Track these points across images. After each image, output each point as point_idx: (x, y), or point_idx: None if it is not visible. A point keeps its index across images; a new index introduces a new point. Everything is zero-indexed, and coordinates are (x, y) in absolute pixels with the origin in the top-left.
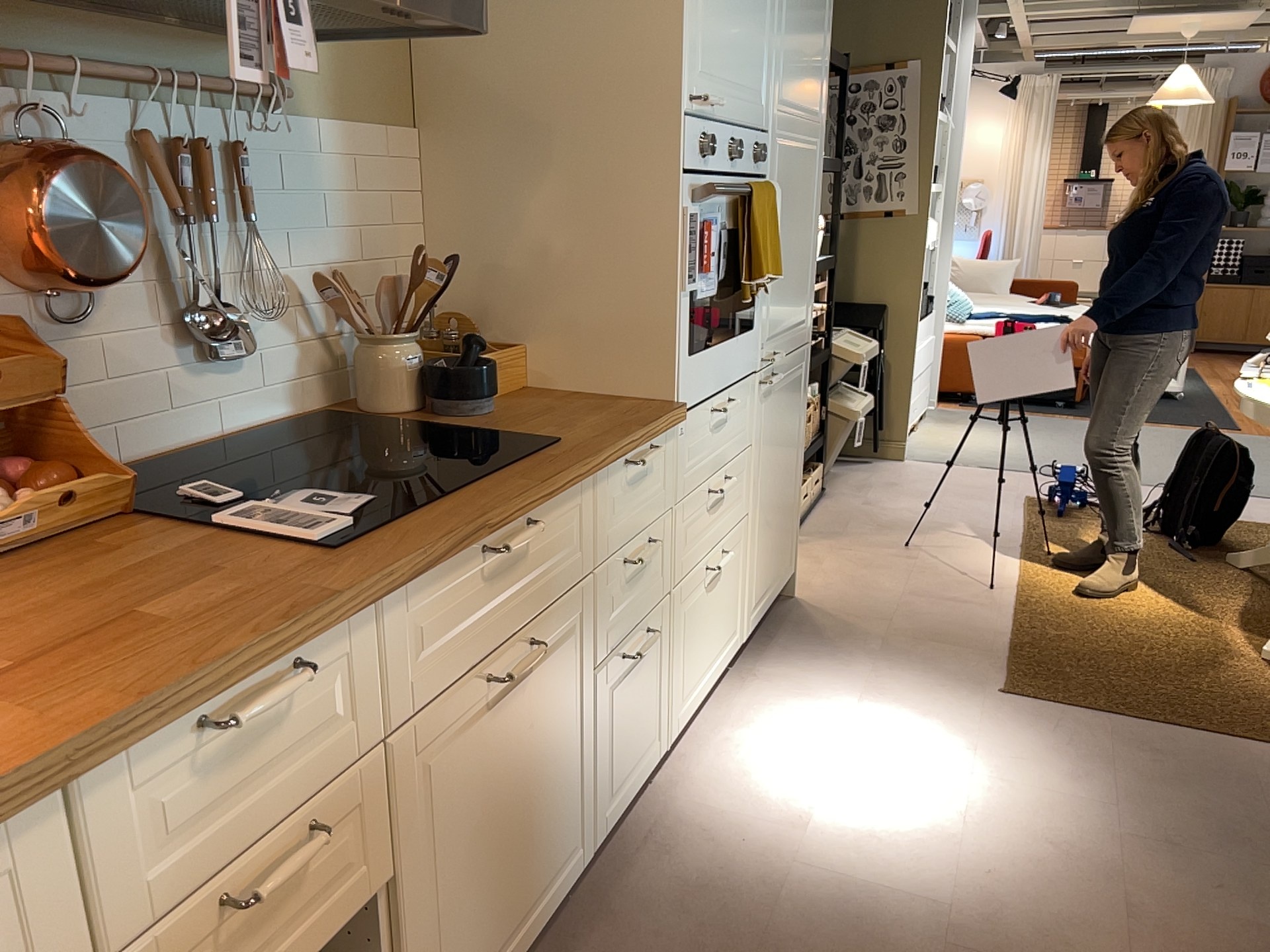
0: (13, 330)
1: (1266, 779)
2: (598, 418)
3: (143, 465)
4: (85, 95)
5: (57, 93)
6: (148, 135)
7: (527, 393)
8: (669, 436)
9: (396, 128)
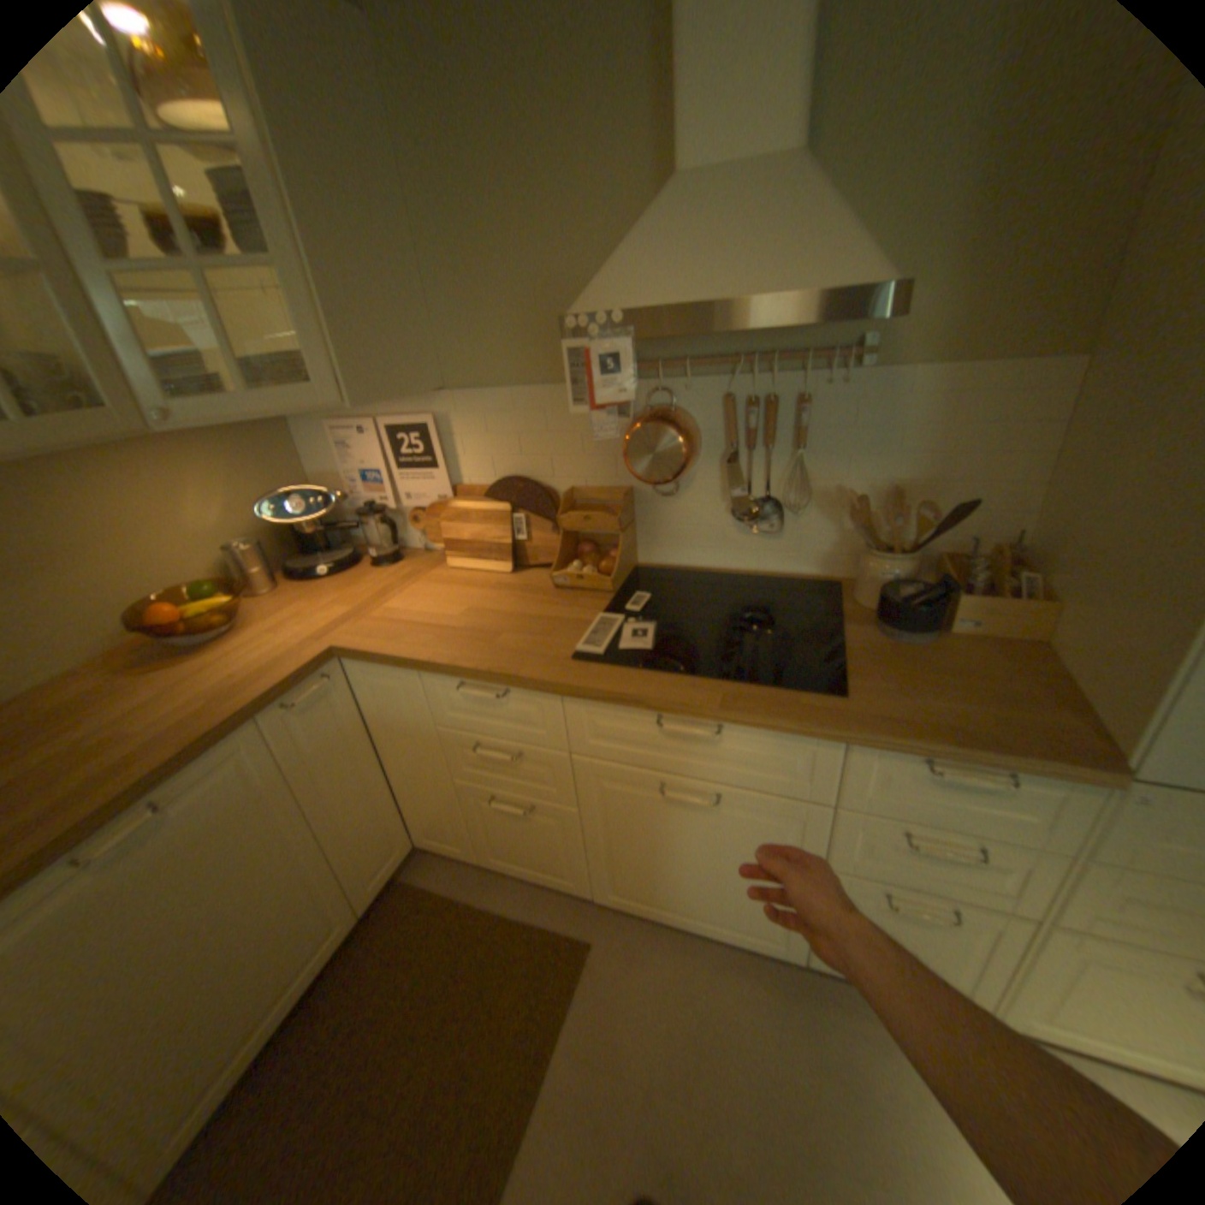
0: (628, 496)
1: None
2: (963, 708)
3: (699, 570)
4: (699, 375)
5: (681, 376)
6: (735, 393)
7: (1020, 648)
8: (1086, 786)
9: (1041, 355)
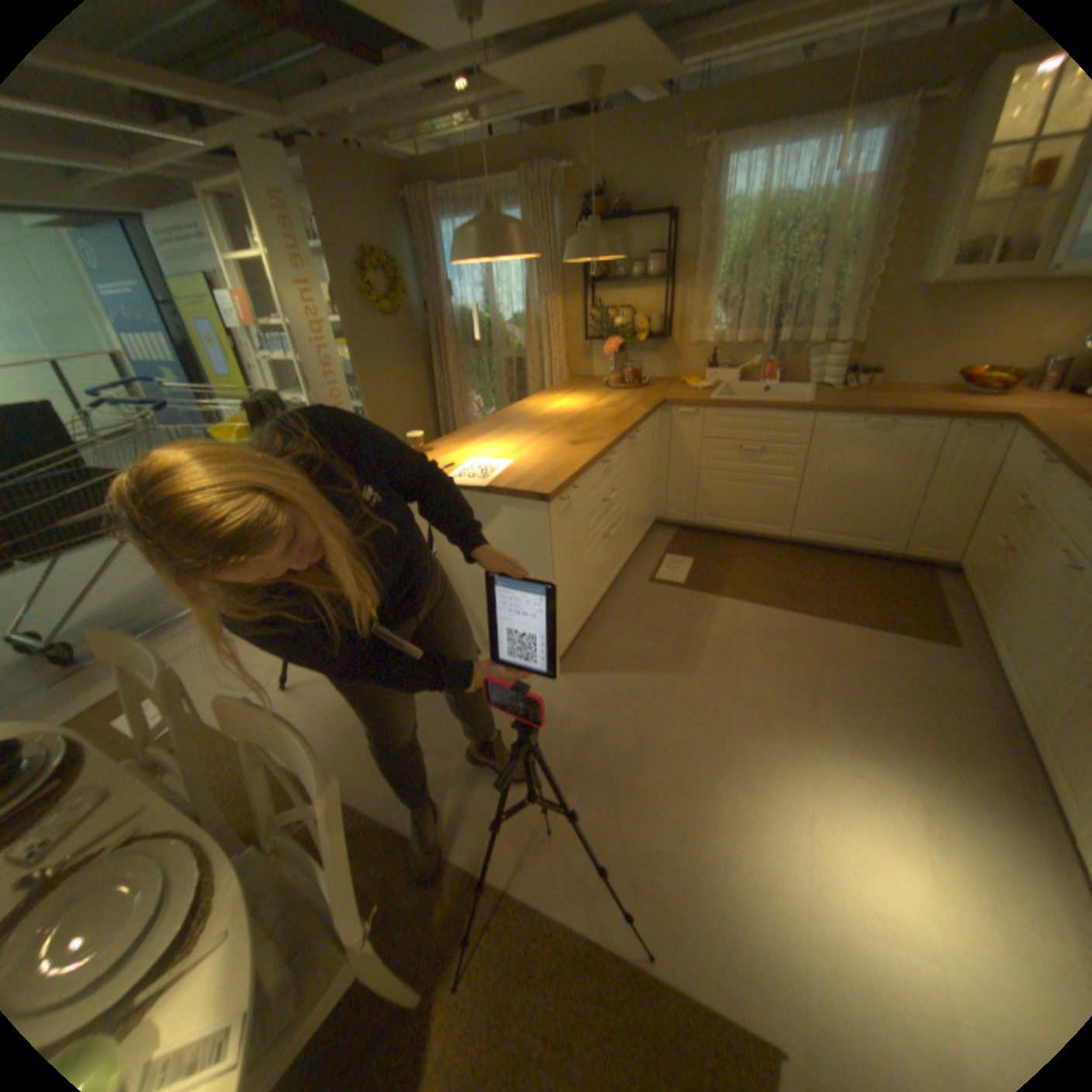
0: None
1: (574, 863)
2: None
3: None
4: None
5: None
6: None
7: None
8: None
9: None
